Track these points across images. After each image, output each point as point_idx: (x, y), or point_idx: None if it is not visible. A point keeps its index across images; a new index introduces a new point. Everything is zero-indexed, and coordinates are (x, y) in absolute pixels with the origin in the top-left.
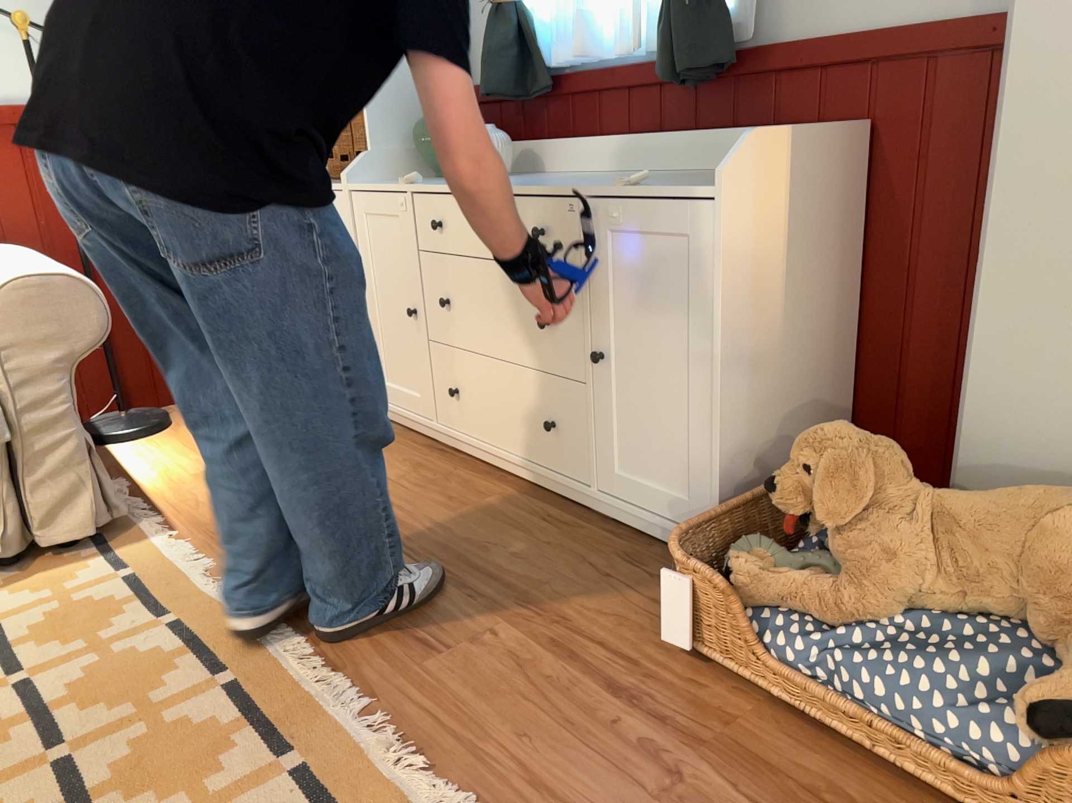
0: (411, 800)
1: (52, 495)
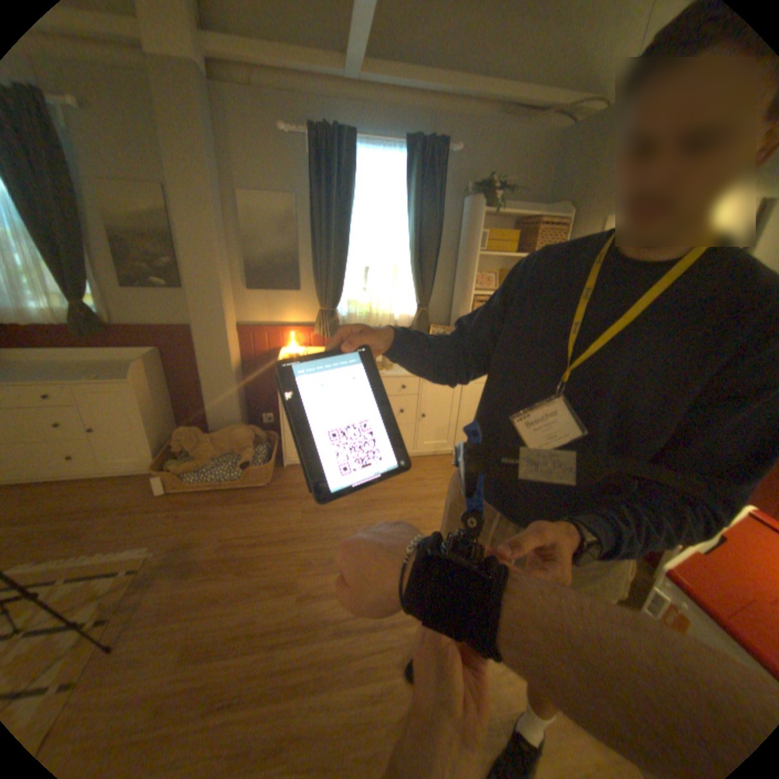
0: (112, 561)
1: None
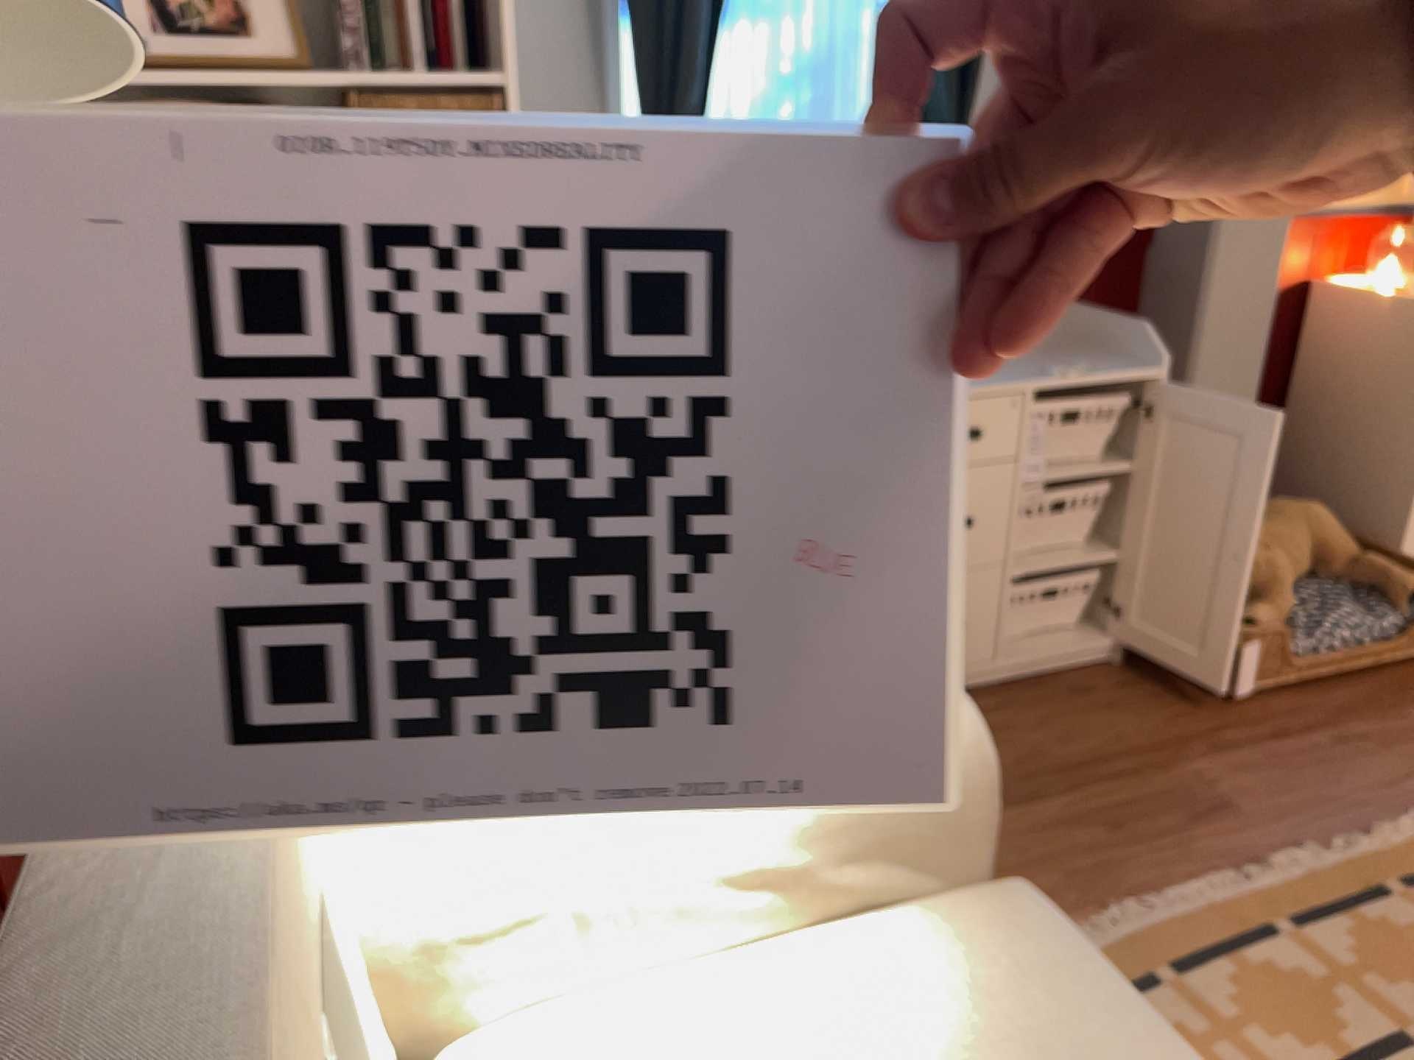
0: None
1: None
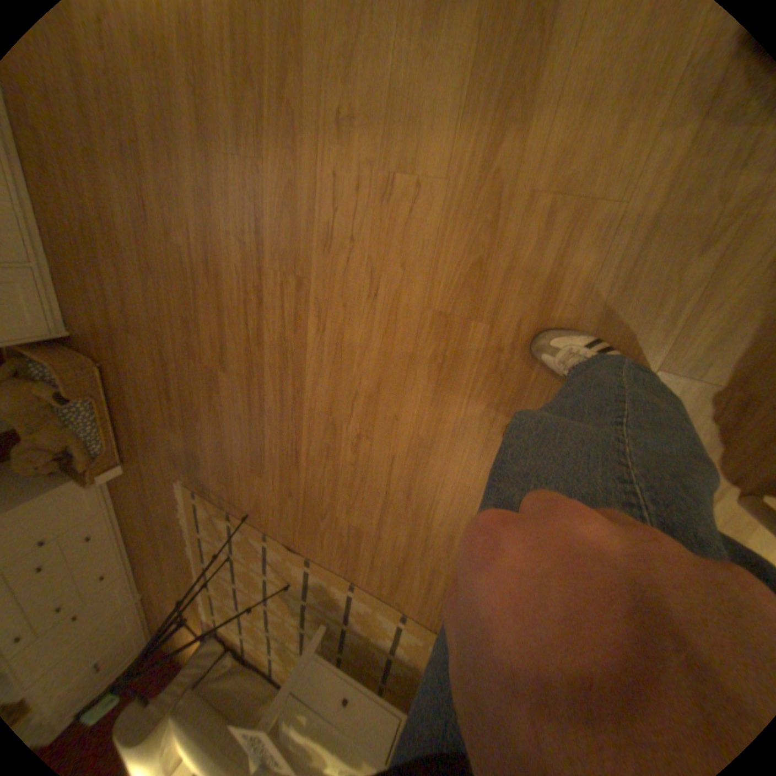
0: (178, 506)
1: (199, 661)
